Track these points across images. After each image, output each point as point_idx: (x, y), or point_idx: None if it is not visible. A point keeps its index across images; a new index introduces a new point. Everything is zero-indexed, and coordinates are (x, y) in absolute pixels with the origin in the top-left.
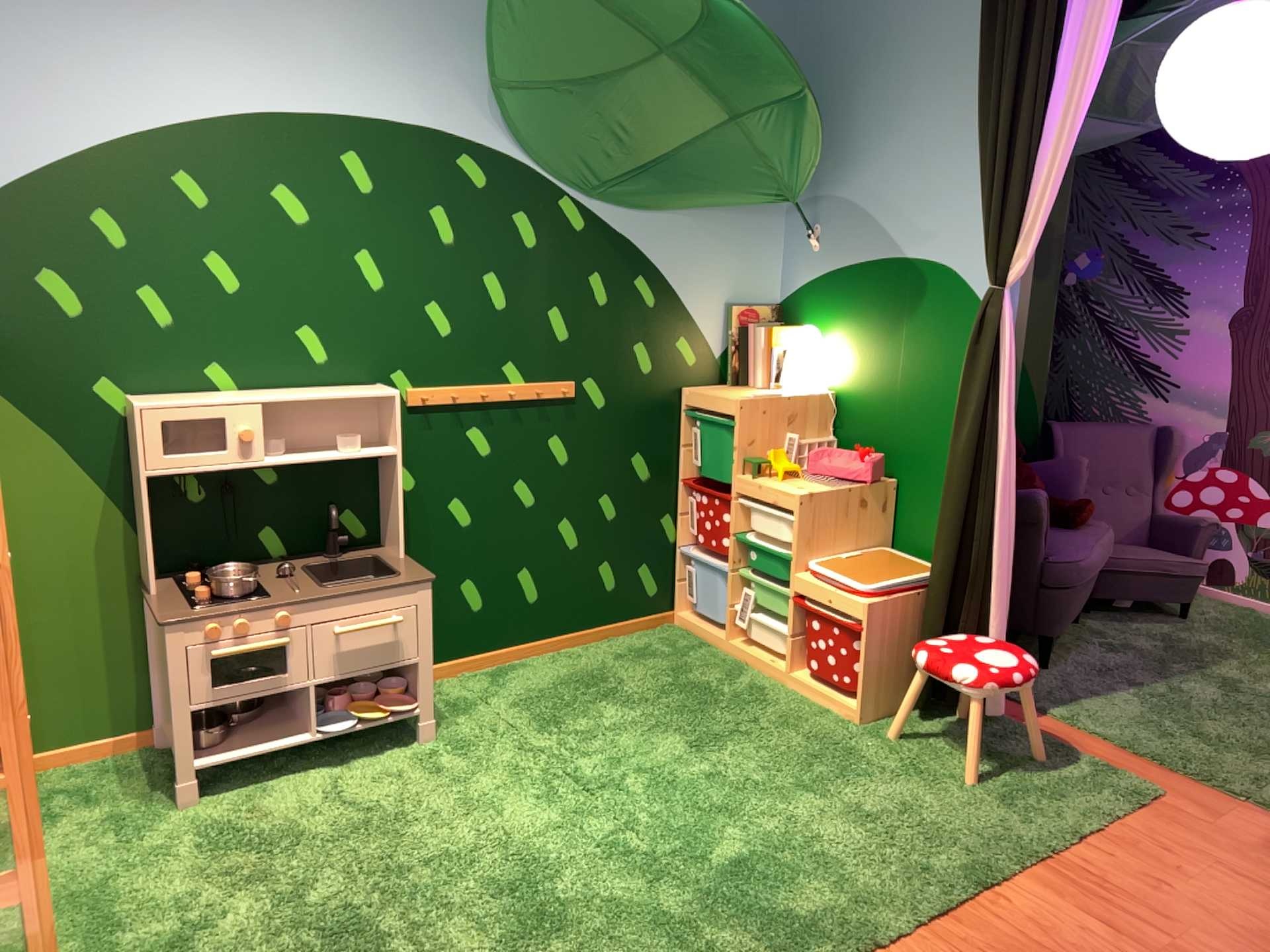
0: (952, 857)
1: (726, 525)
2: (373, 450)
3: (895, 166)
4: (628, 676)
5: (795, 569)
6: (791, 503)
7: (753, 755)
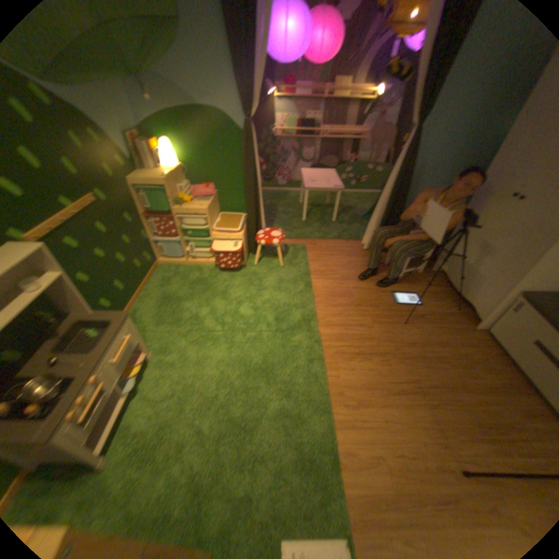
0: (300, 285)
1: (172, 226)
2: (46, 278)
3: (181, 59)
4: (174, 289)
5: (211, 232)
6: (204, 212)
7: (238, 290)
